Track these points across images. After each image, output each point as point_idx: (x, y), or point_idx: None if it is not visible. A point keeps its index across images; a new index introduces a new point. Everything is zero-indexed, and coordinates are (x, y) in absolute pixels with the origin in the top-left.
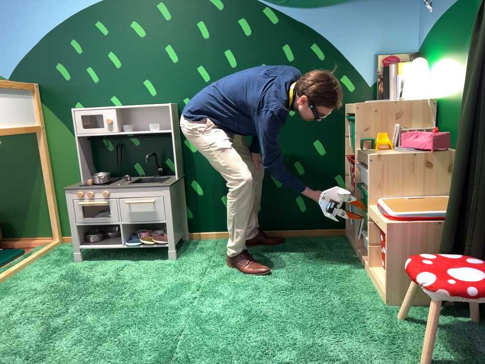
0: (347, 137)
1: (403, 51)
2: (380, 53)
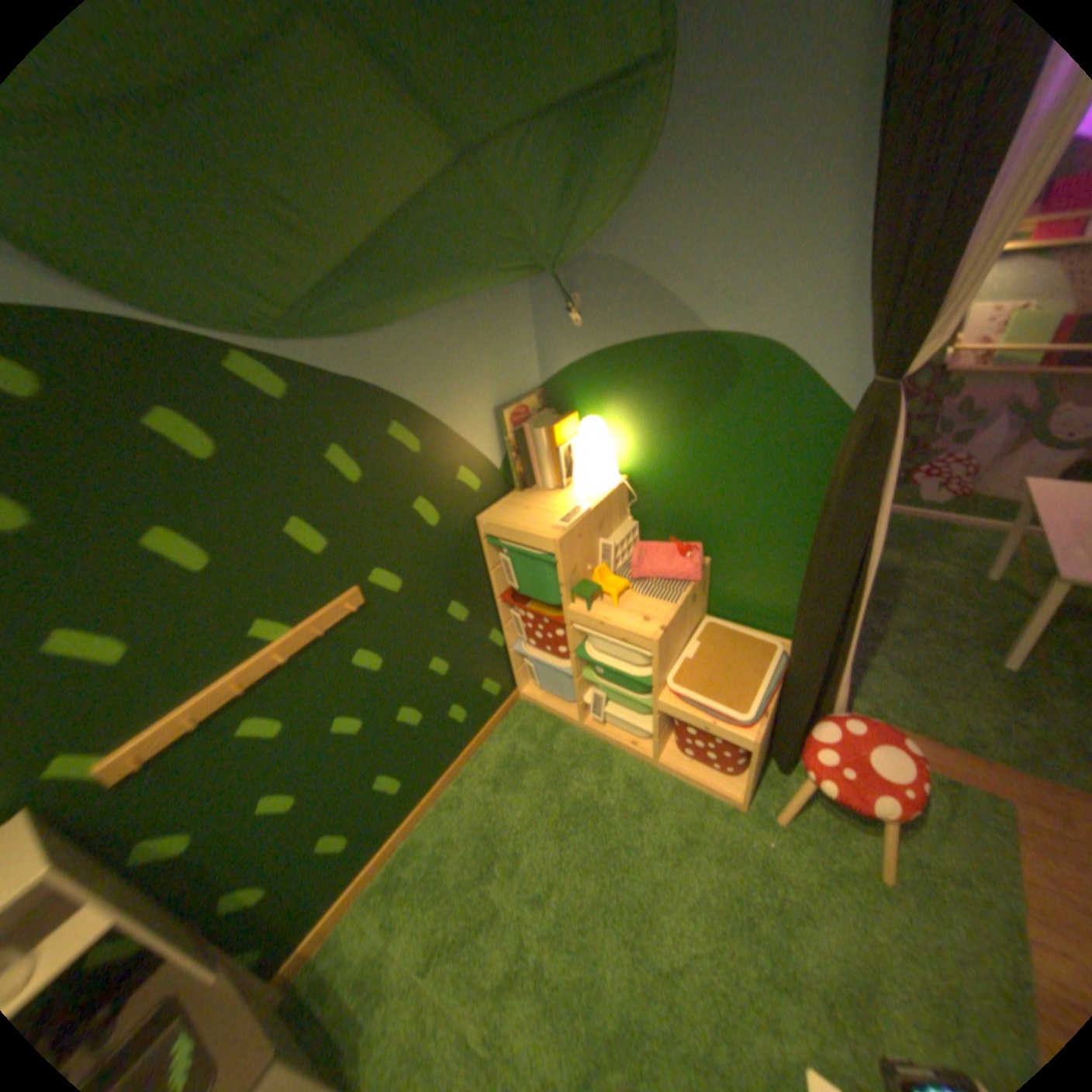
0: (495, 569)
1: (528, 391)
2: (502, 404)
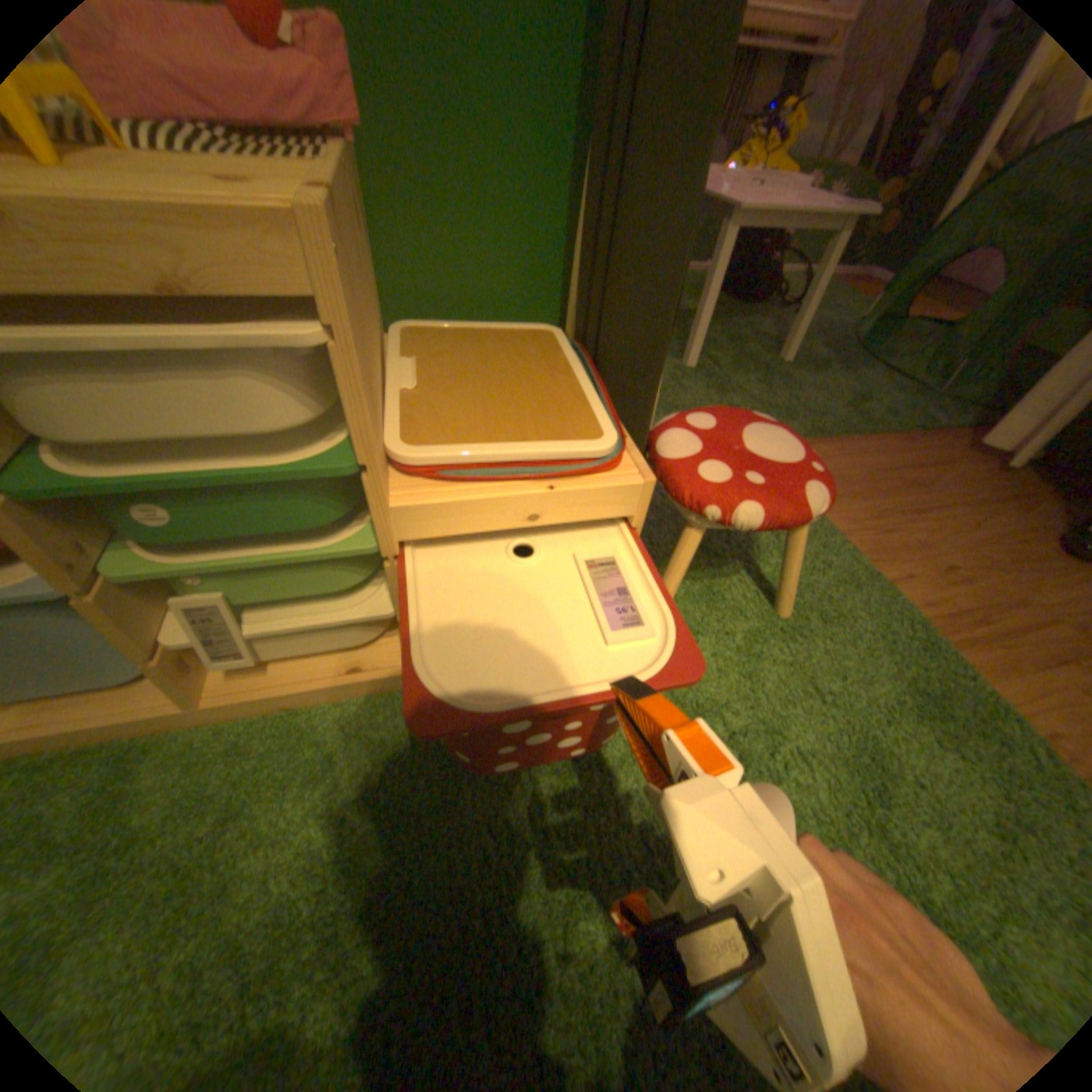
0: None
1: None
2: None
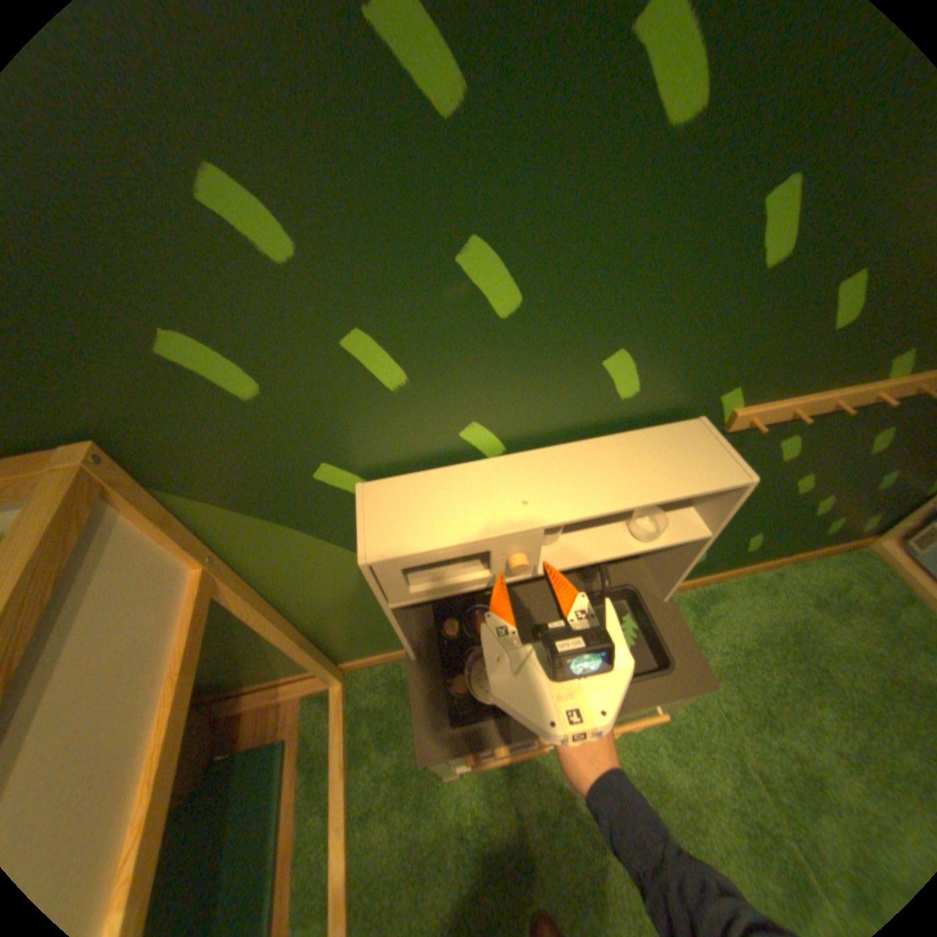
0: None
1: None
2: None
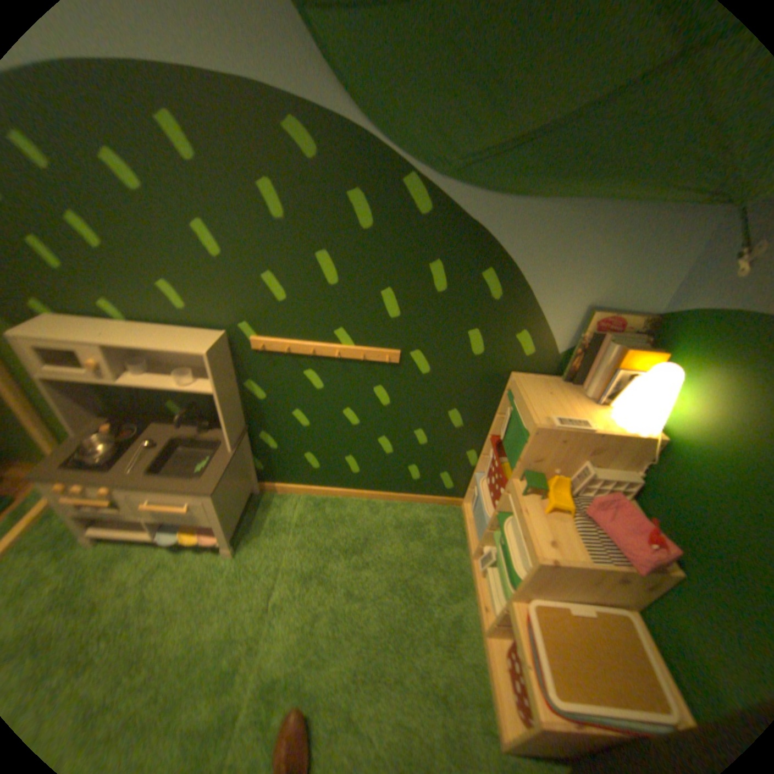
0: (500, 416)
1: (641, 311)
2: (601, 306)
